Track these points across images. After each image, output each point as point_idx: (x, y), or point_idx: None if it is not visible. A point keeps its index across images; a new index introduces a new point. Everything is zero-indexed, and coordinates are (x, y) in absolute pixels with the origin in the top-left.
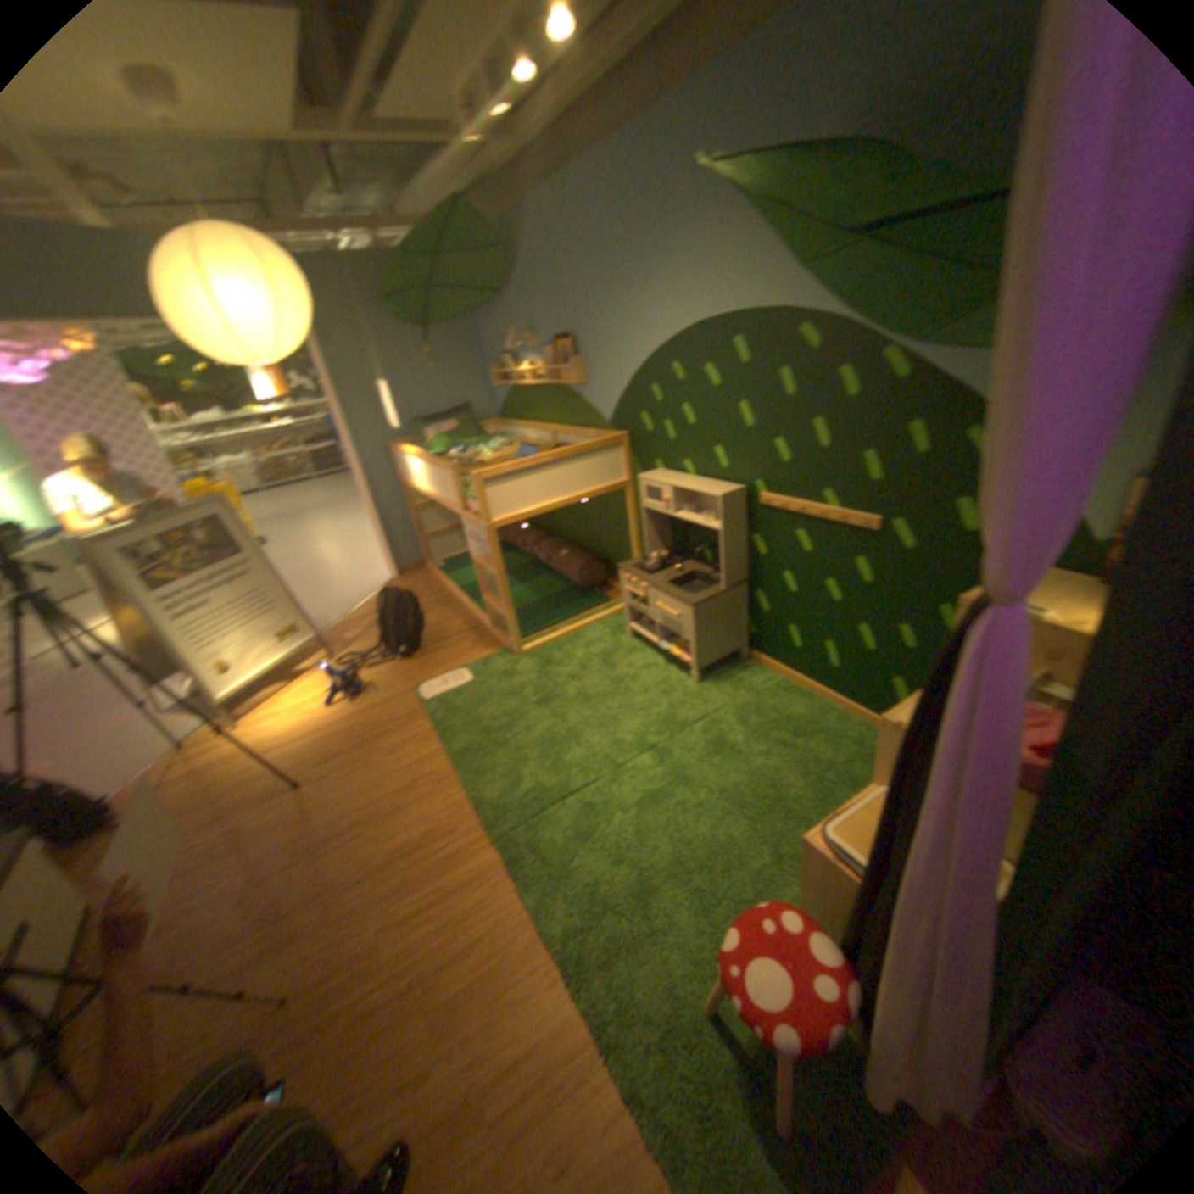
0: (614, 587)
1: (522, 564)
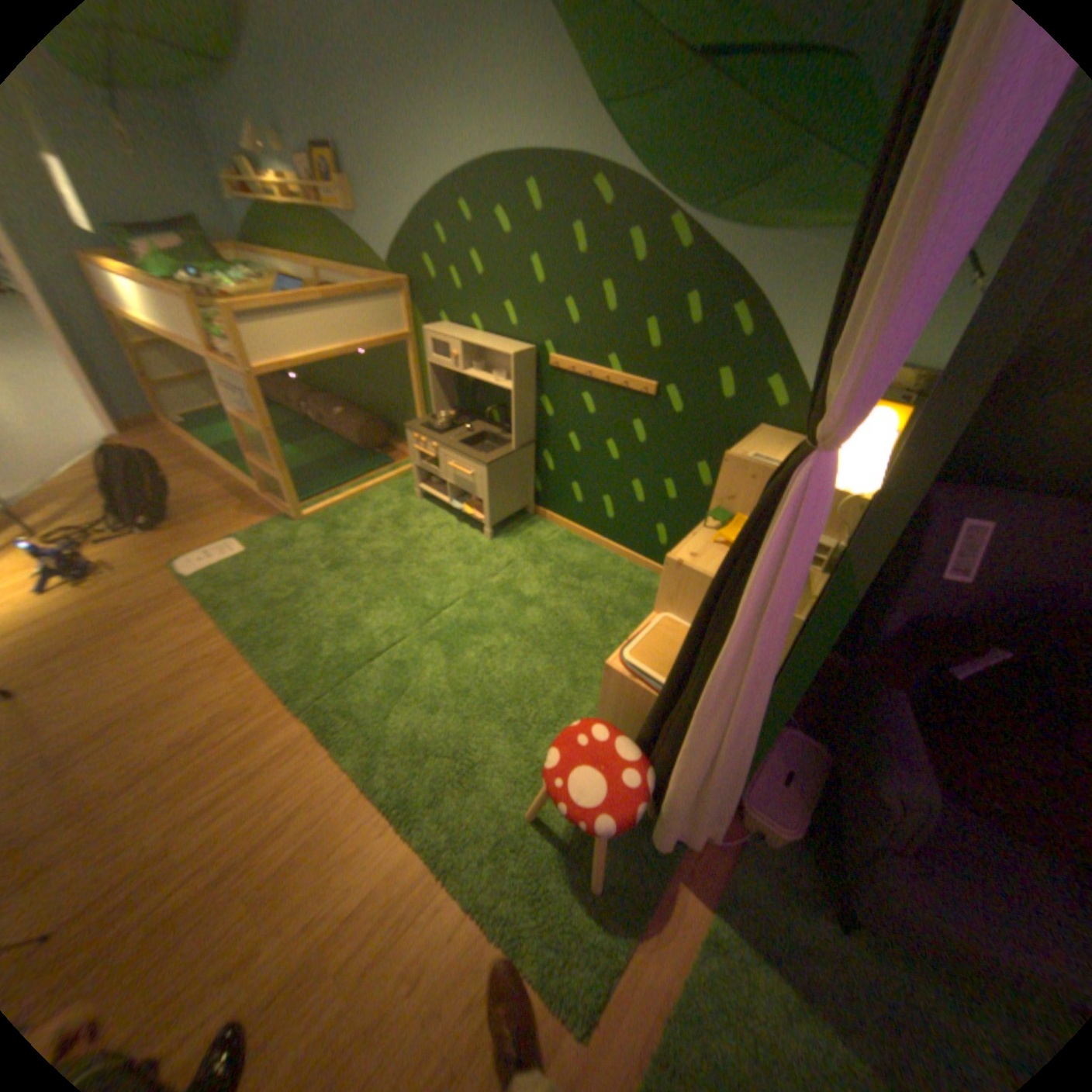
0: (397, 449)
1: (287, 423)
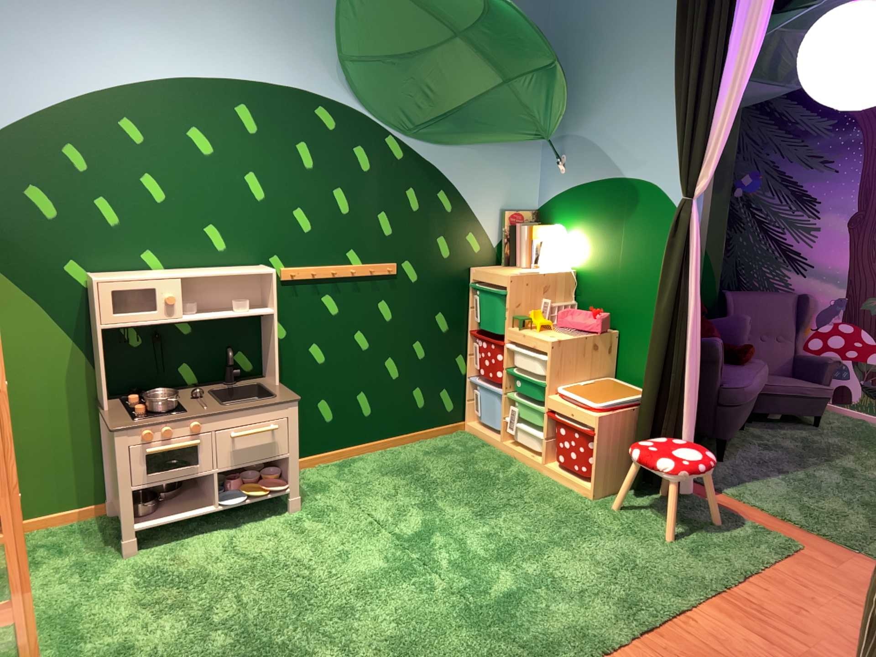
0: None
1: None
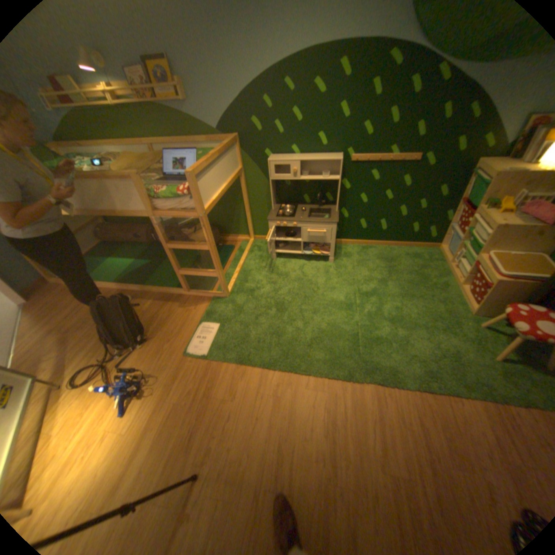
0: (226, 240)
1: (141, 250)
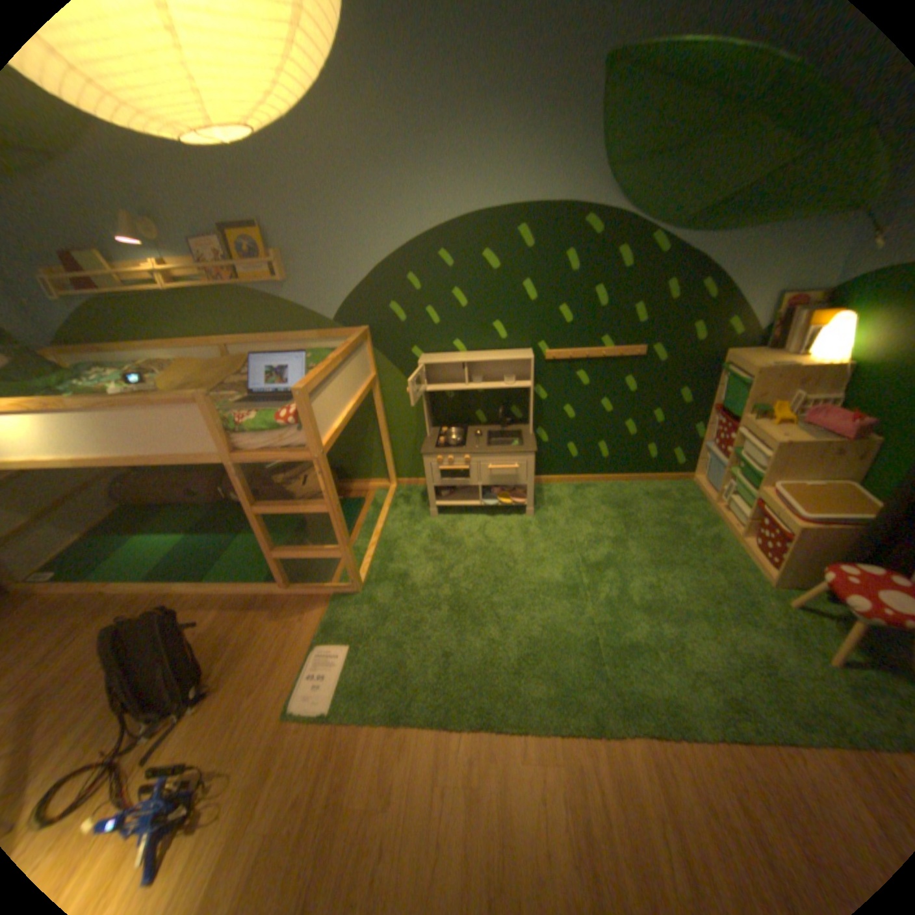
0: (349, 489)
1: (197, 517)
